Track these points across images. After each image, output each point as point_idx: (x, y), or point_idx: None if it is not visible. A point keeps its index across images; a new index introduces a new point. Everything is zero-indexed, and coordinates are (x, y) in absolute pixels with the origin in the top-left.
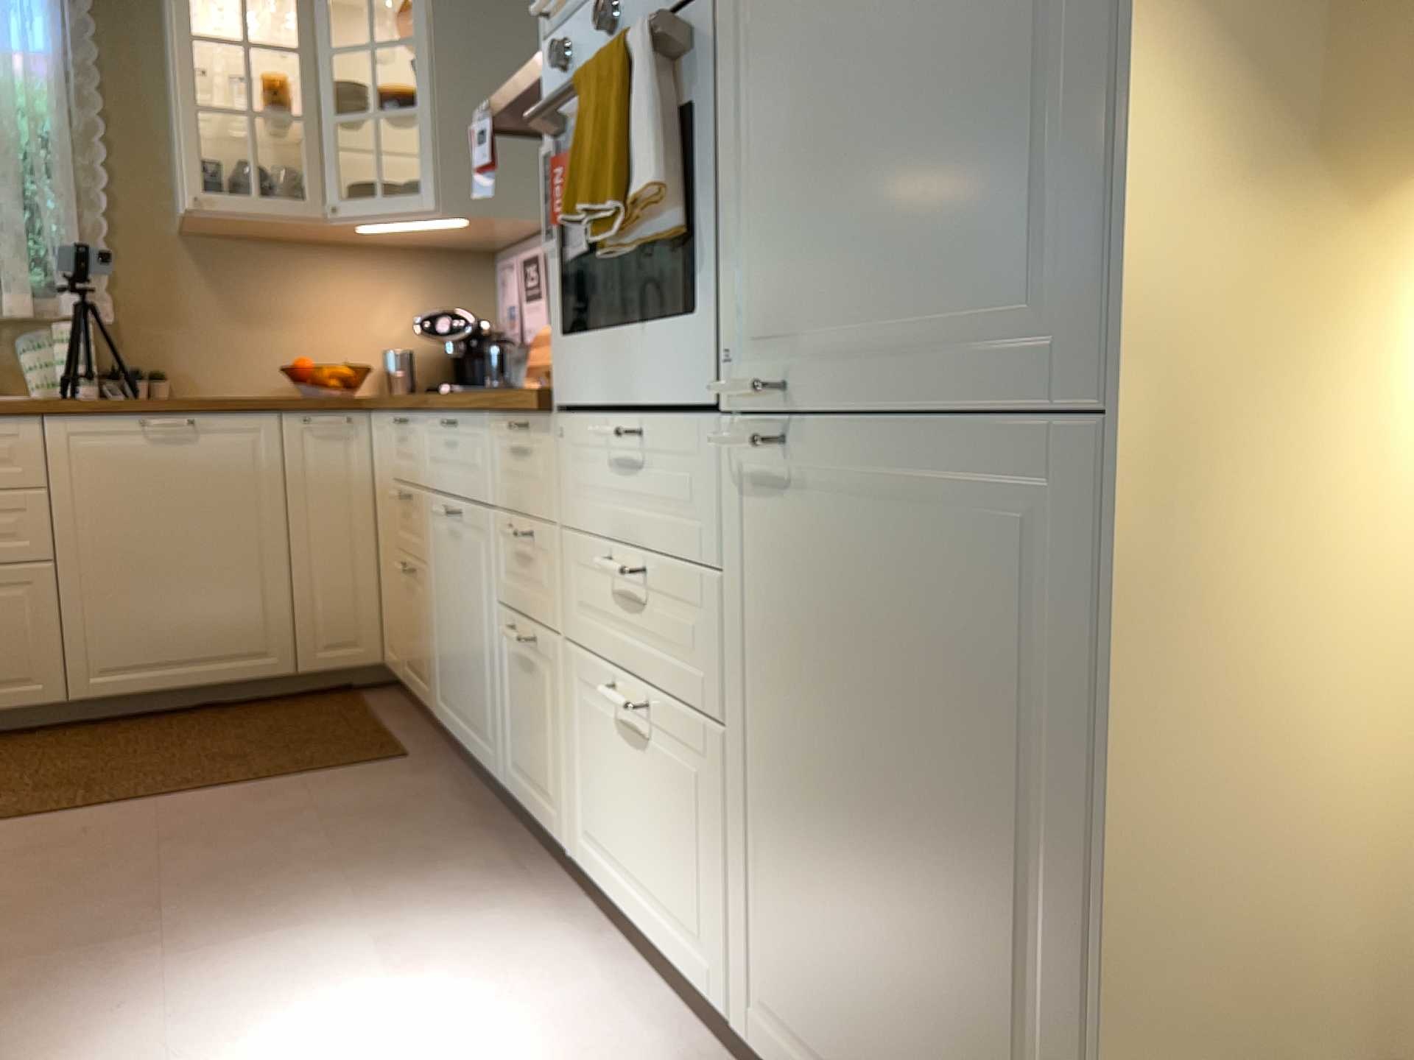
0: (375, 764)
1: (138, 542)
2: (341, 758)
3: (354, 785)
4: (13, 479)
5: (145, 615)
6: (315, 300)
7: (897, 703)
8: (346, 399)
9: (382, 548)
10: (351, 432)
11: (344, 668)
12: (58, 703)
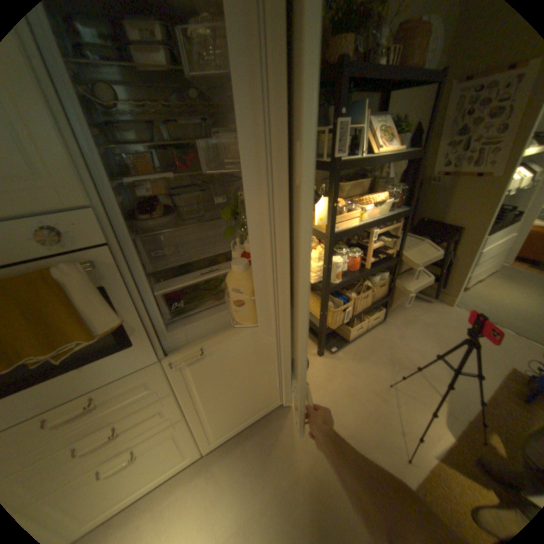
0: None
1: None
2: None
3: None
4: None
5: None
6: None
7: (244, 367)
8: None
9: None
10: None
11: None
12: None
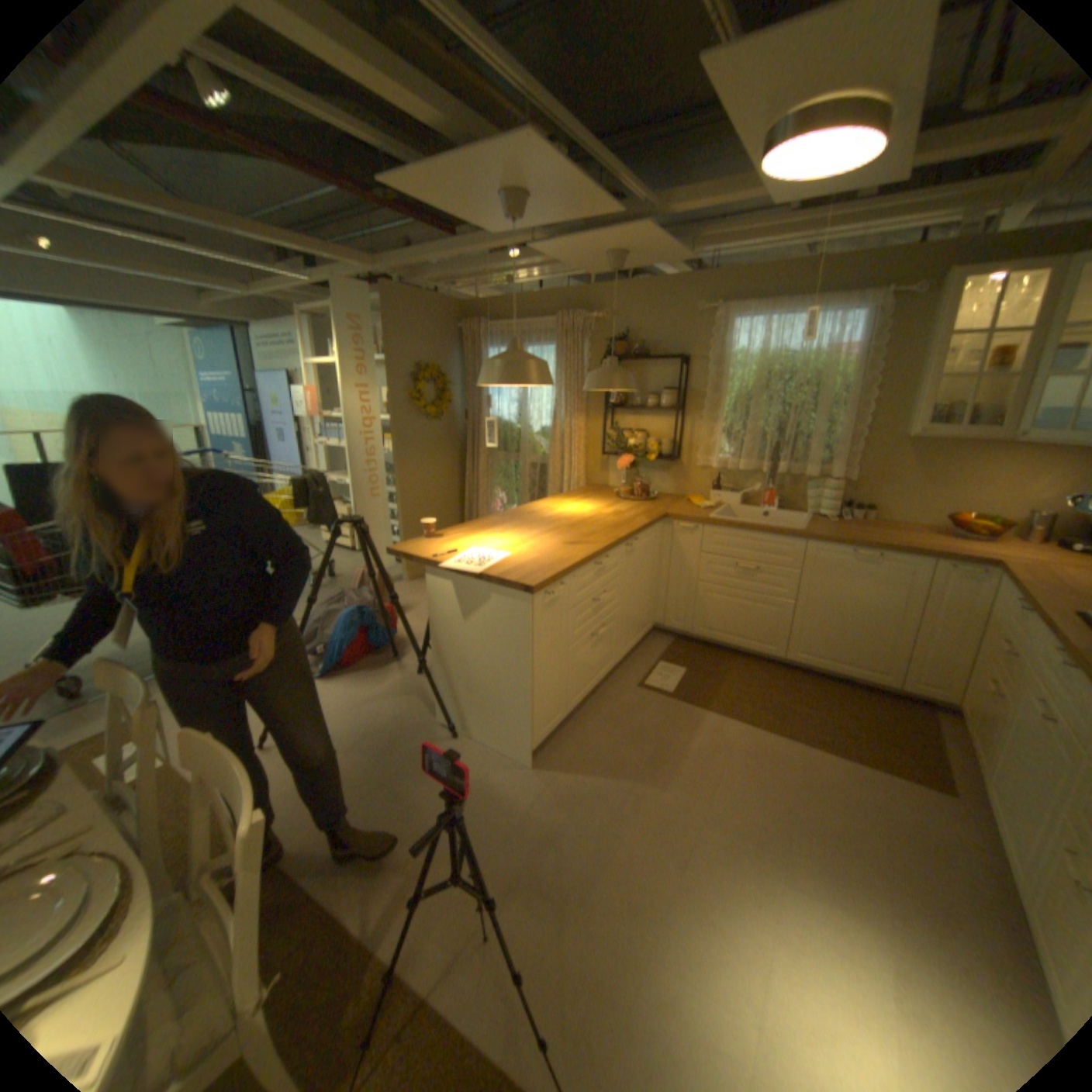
0: (933, 792)
1: (836, 605)
2: (912, 773)
3: (915, 803)
4: (788, 564)
5: (830, 636)
6: (988, 473)
7: None
8: (989, 559)
9: (983, 651)
10: (985, 579)
11: (932, 699)
12: (782, 658)
